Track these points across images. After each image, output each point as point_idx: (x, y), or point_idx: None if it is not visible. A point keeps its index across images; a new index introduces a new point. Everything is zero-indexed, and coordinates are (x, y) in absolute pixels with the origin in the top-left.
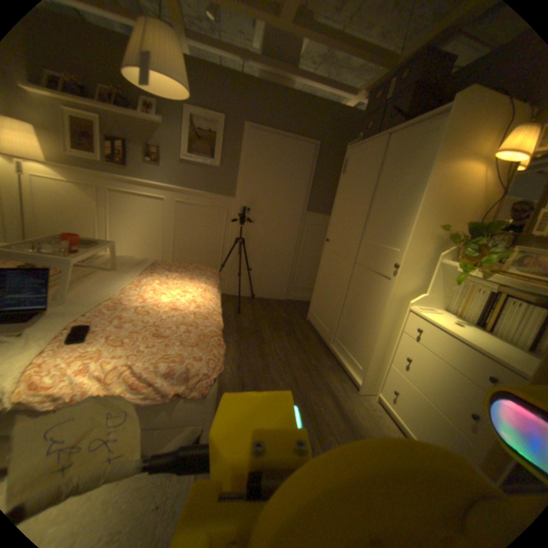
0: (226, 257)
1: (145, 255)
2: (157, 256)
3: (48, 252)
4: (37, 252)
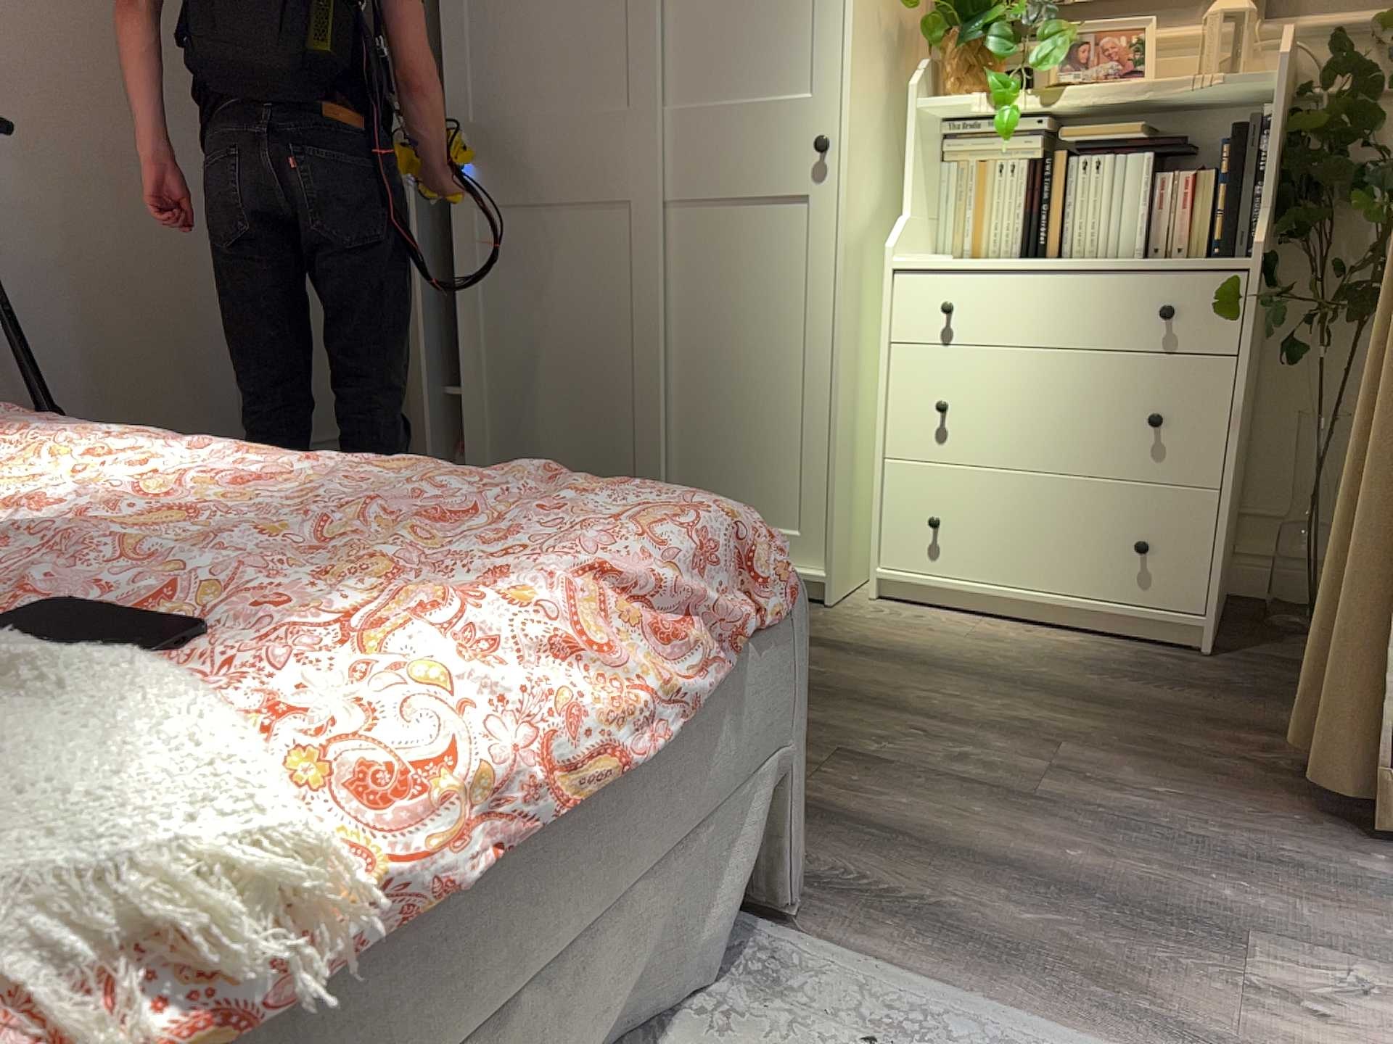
0: None
1: None
2: None
3: None
4: None
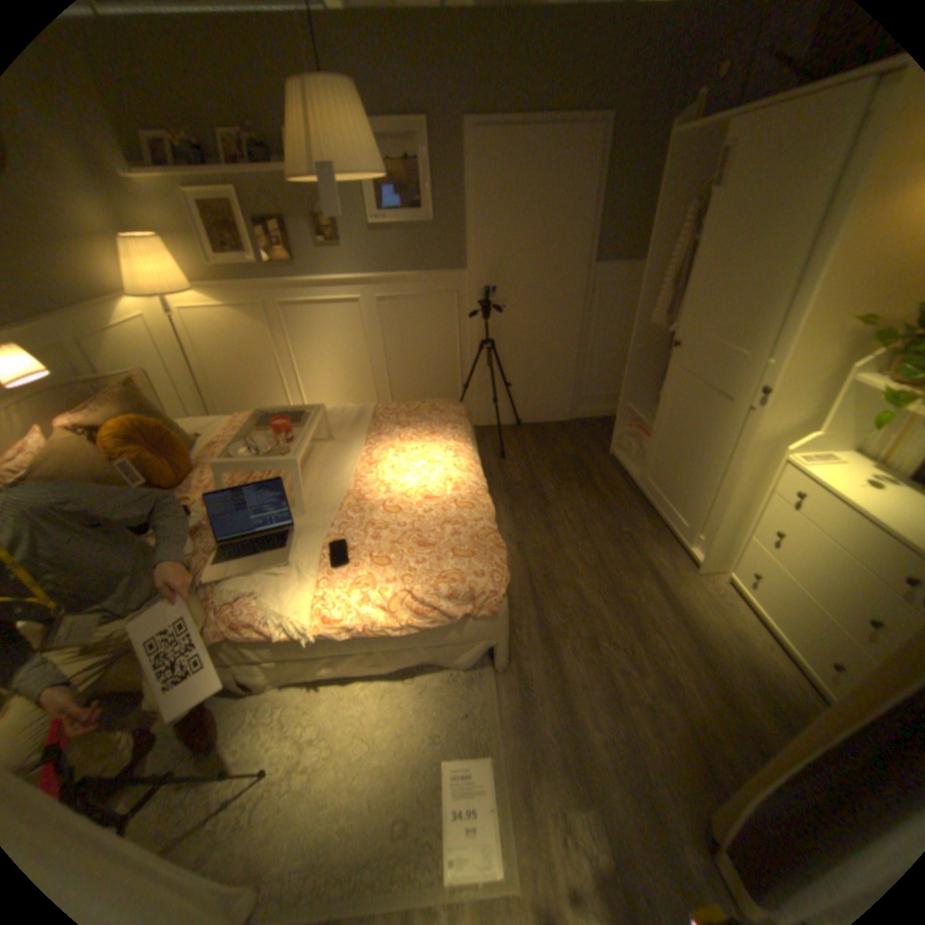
0: (468, 371)
1: (352, 390)
2: (368, 389)
3: (266, 452)
4: (255, 454)
